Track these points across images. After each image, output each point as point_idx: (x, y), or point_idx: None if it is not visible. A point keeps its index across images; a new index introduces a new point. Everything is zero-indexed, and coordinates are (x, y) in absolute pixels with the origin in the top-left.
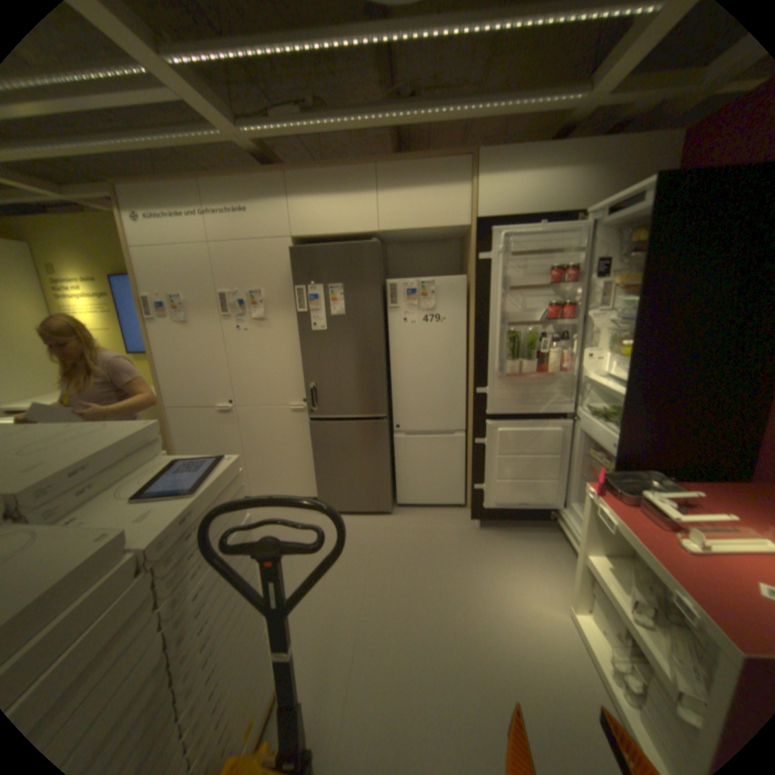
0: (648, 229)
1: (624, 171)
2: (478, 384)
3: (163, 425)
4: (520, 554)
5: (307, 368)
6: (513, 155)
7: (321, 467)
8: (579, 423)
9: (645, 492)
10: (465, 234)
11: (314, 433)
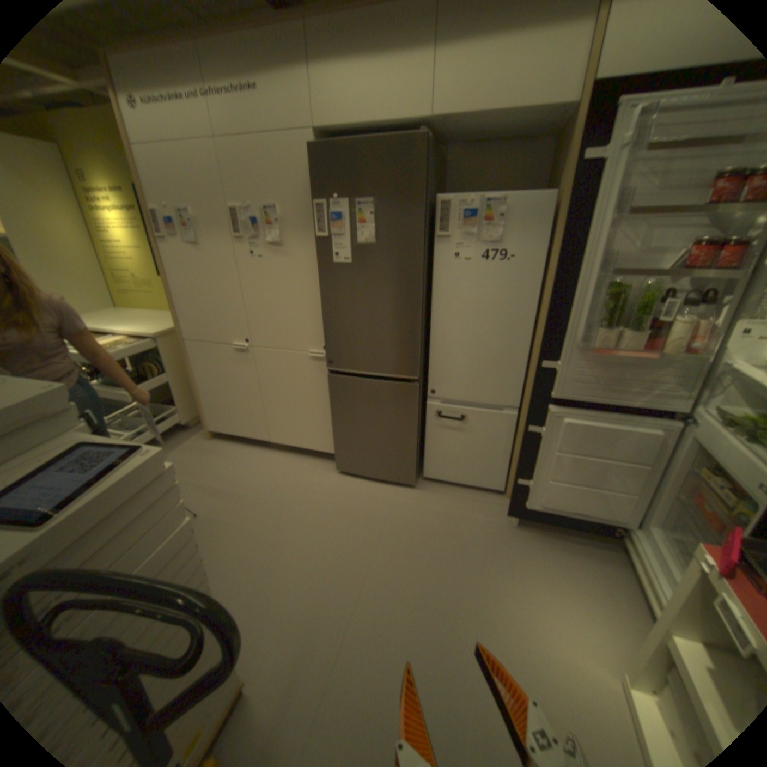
0: None
1: None
2: (547, 355)
3: (185, 358)
4: (565, 573)
5: (327, 311)
6: None
7: (340, 427)
8: (695, 429)
9: None
10: (566, 124)
11: (333, 388)
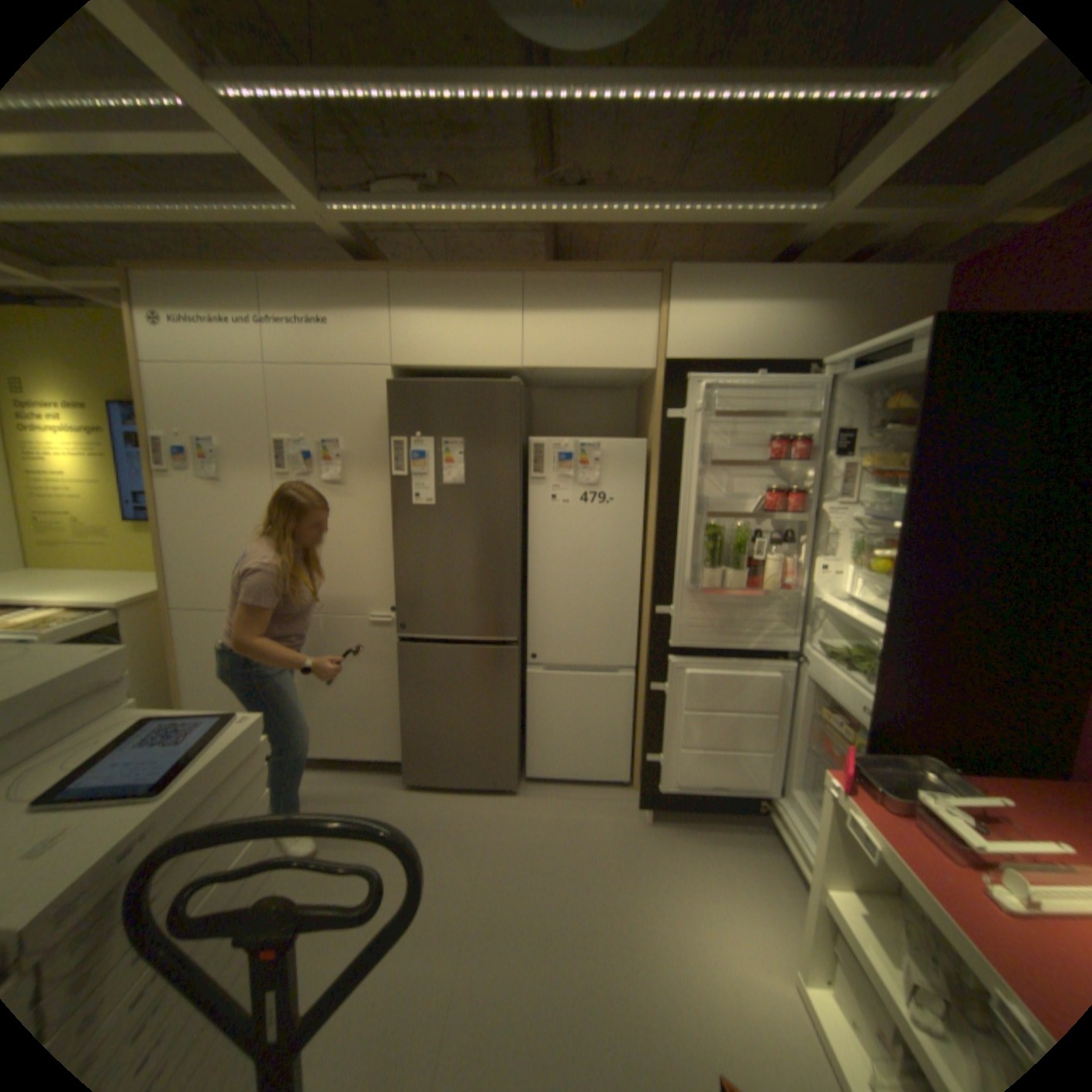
0: (910, 393)
1: (872, 313)
2: (659, 600)
3: (166, 635)
4: (715, 872)
5: (401, 561)
6: (721, 279)
7: (411, 716)
8: (807, 668)
9: (921, 794)
10: (646, 382)
11: (404, 662)
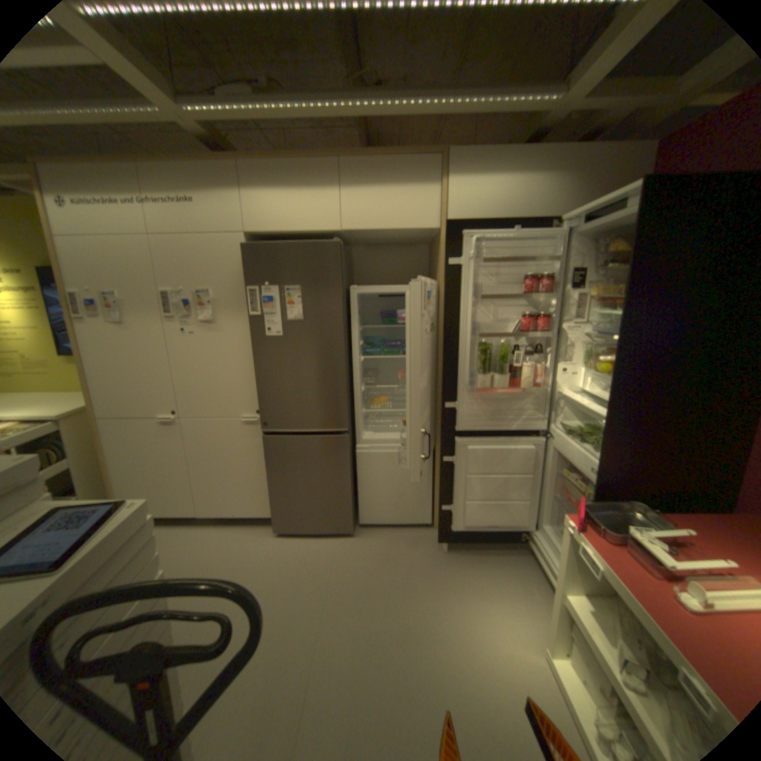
0: (625, 239)
1: (598, 180)
2: (447, 398)
3: (95, 438)
4: (491, 583)
5: (260, 378)
6: (486, 157)
7: (276, 487)
8: (552, 441)
9: (631, 529)
10: (434, 239)
11: (268, 449)
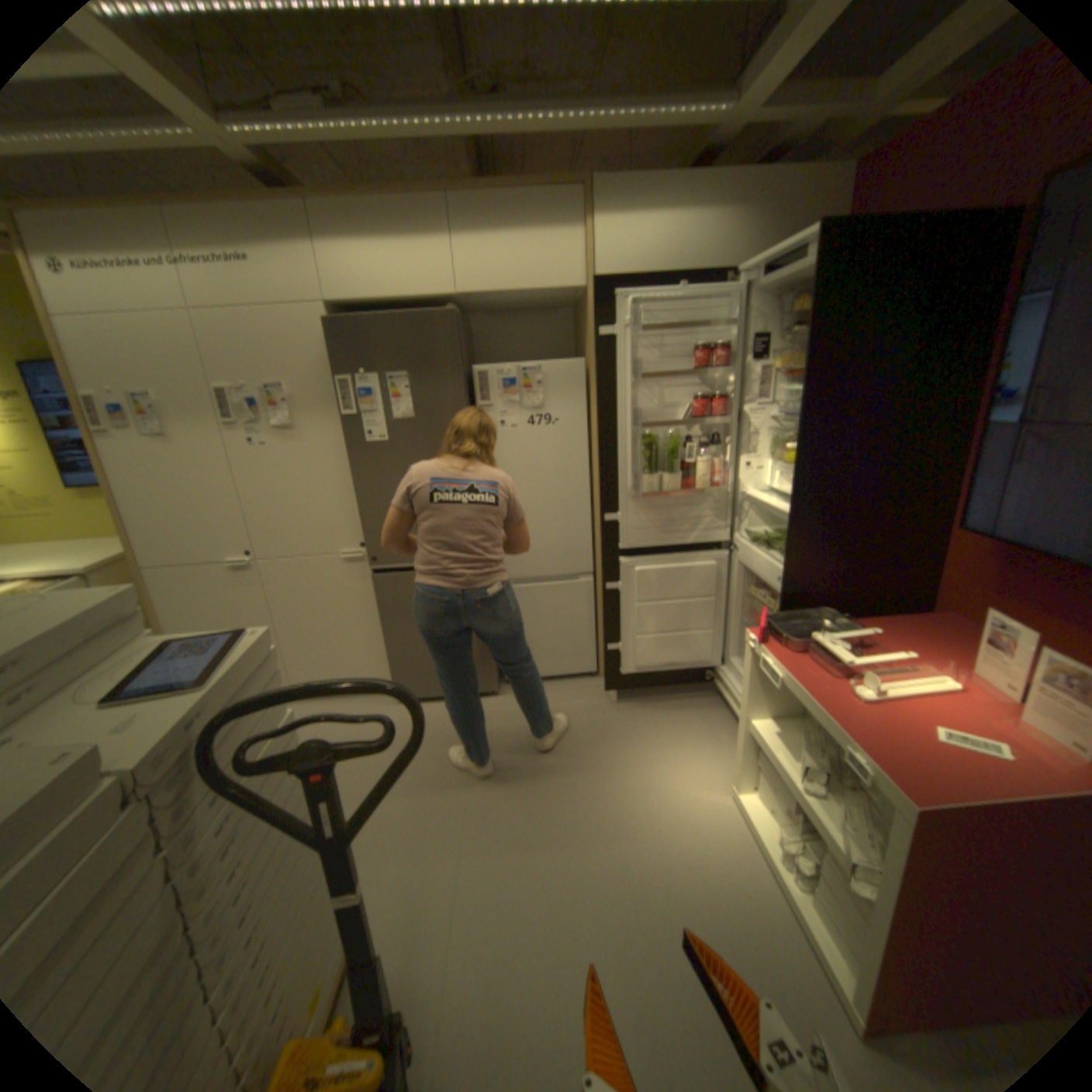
0: (814, 295)
1: (784, 216)
2: (606, 509)
3: (141, 595)
4: (670, 729)
5: (363, 498)
6: (640, 188)
7: (394, 640)
8: (737, 554)
9: (814, 634)
10: (580, 300)
11: (380, 592)
